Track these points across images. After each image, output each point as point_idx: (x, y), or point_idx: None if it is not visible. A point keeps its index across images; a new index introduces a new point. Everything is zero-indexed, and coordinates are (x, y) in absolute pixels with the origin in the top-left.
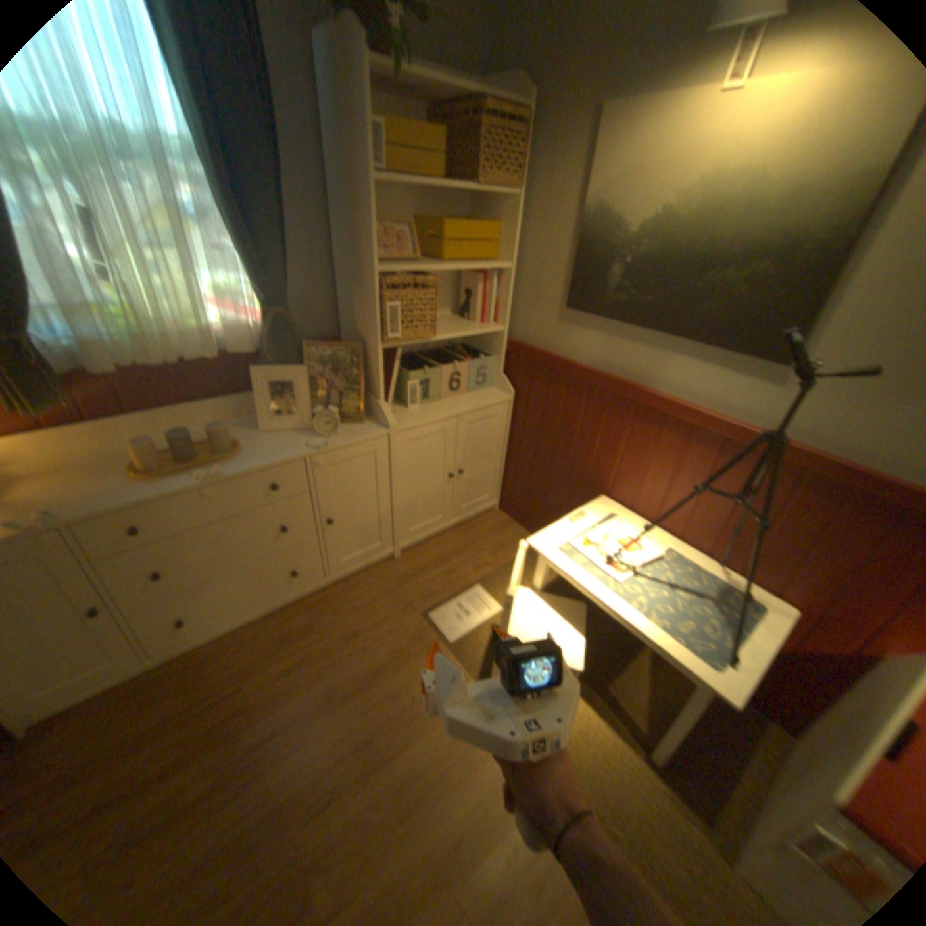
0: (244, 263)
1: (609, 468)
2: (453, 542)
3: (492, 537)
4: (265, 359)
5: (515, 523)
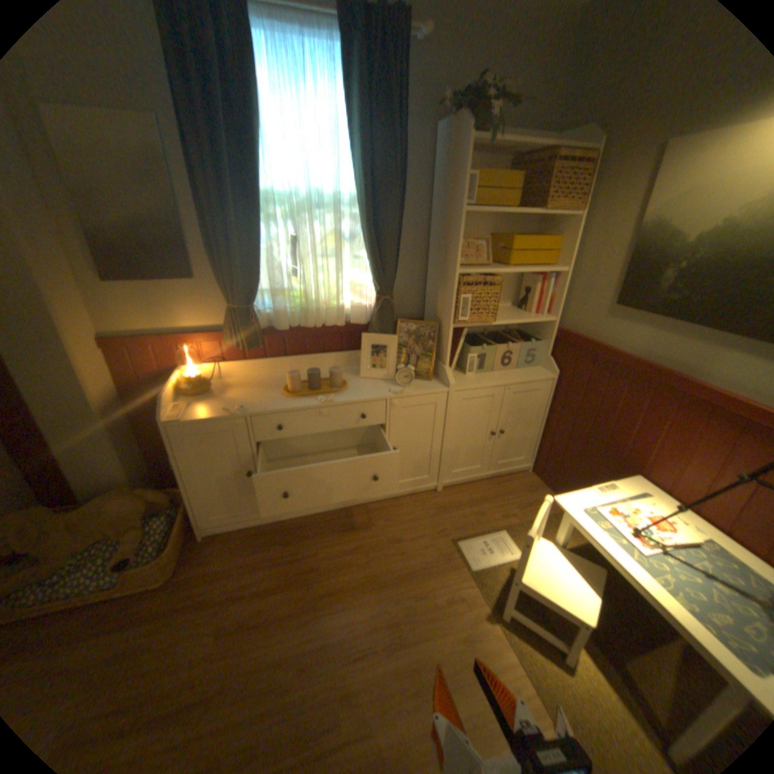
0: (371, 268)
1: (649, 450)
2: (488, 492)
3: (524, 495)
4: (372, 330)
5: (548, 488)
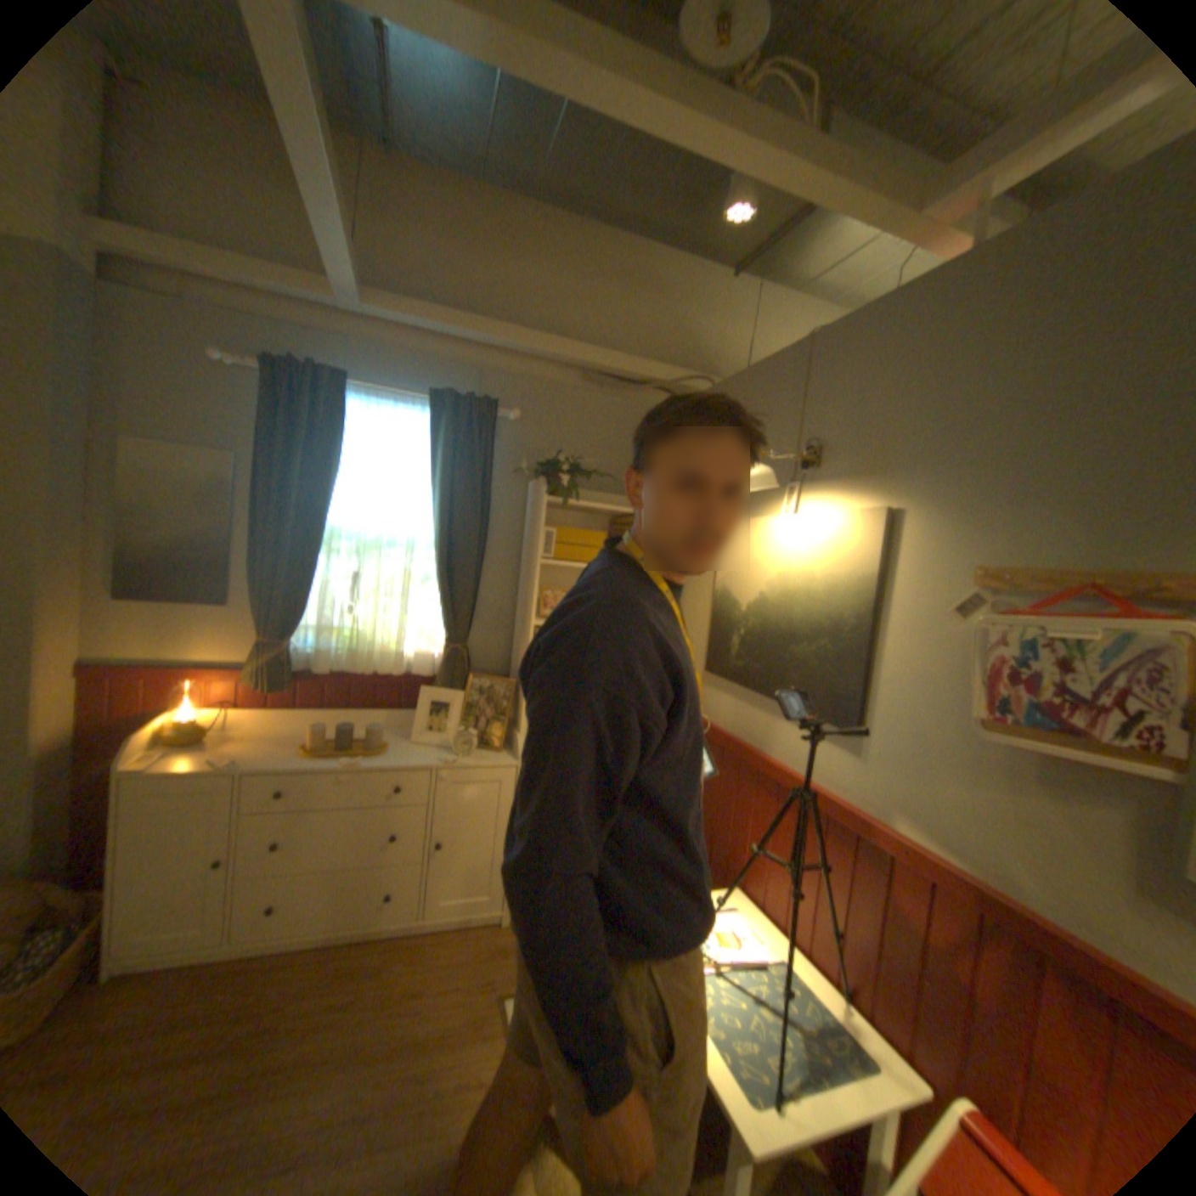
0: (446, 613)
1: (742, 851)
2: None
3: None
4: (437, 684)
5: None
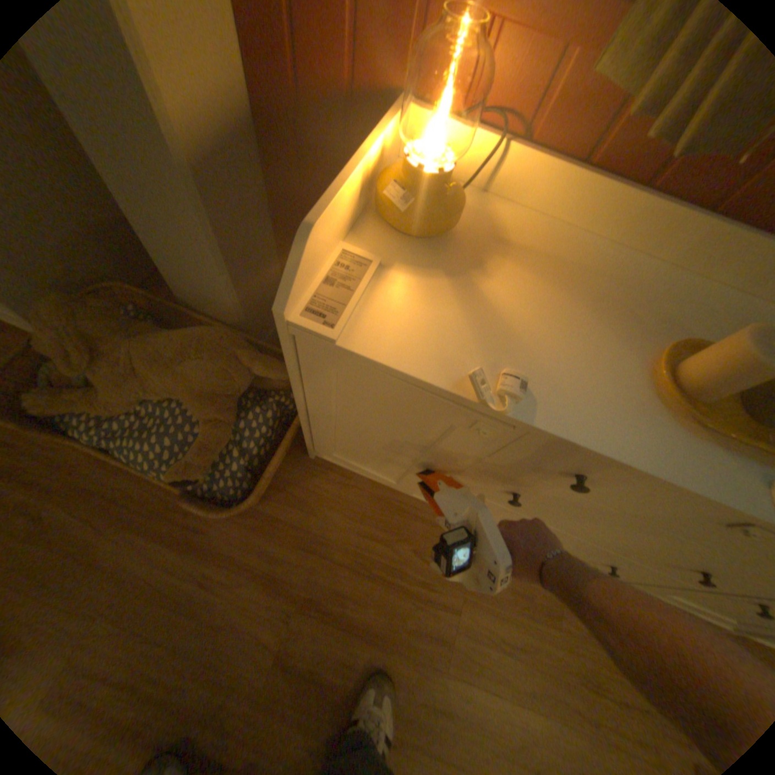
0: None
1: None
2: None
3: None
4: None
5: None
